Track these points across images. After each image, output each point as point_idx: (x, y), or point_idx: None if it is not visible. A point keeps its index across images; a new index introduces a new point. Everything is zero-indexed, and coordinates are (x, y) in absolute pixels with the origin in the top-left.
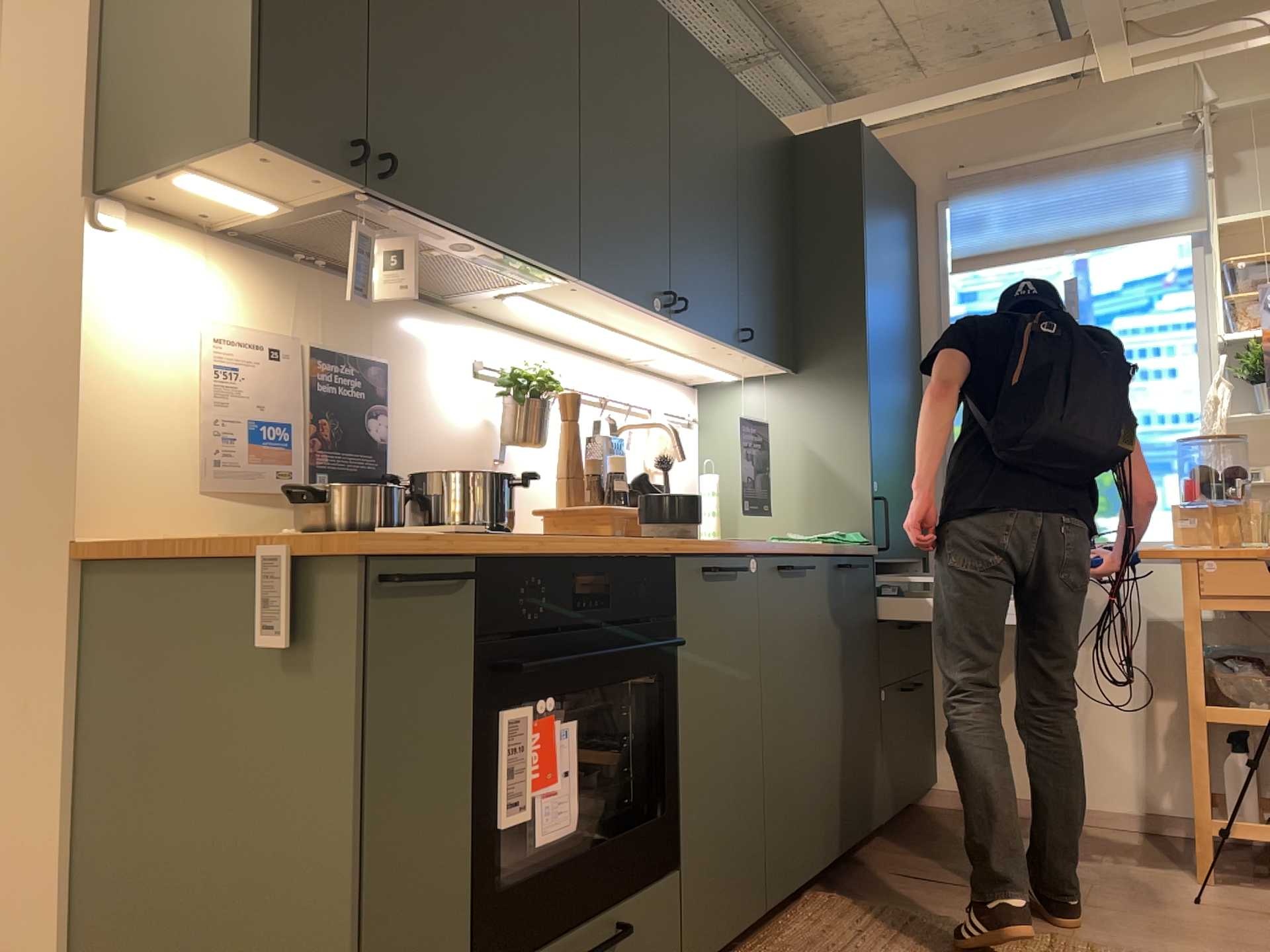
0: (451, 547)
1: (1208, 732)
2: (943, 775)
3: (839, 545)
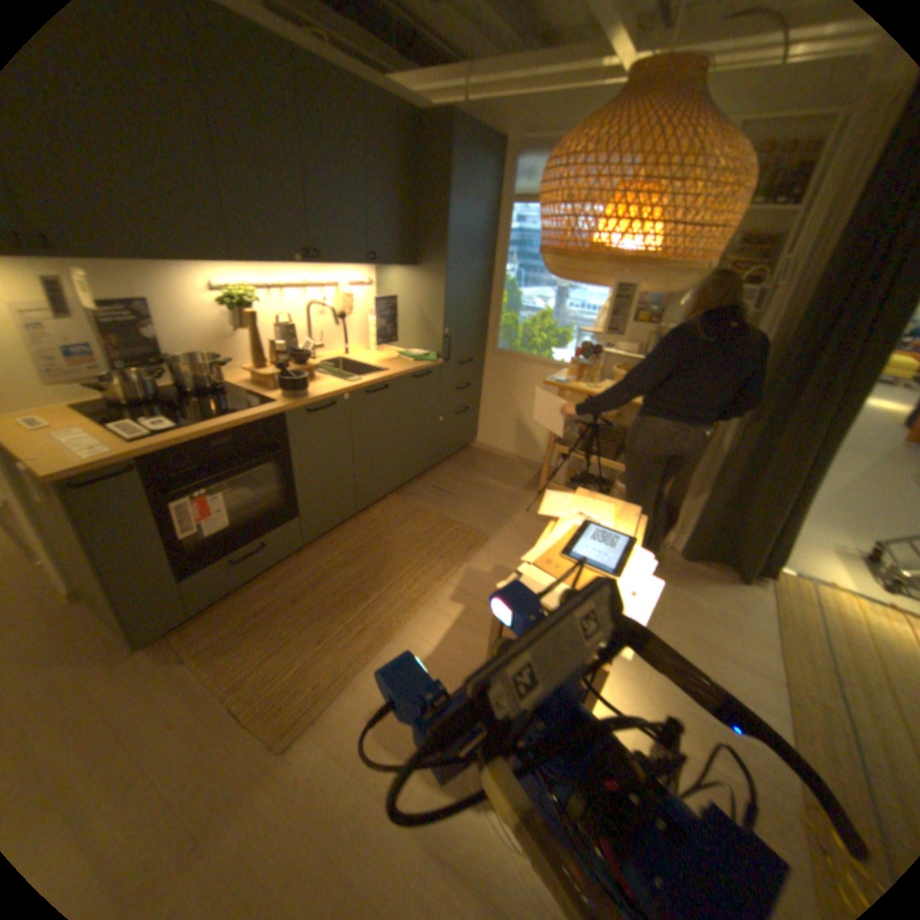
0: (113, 462)
1: (551, 455)
2: (477, 438)
3: (420, 363)
